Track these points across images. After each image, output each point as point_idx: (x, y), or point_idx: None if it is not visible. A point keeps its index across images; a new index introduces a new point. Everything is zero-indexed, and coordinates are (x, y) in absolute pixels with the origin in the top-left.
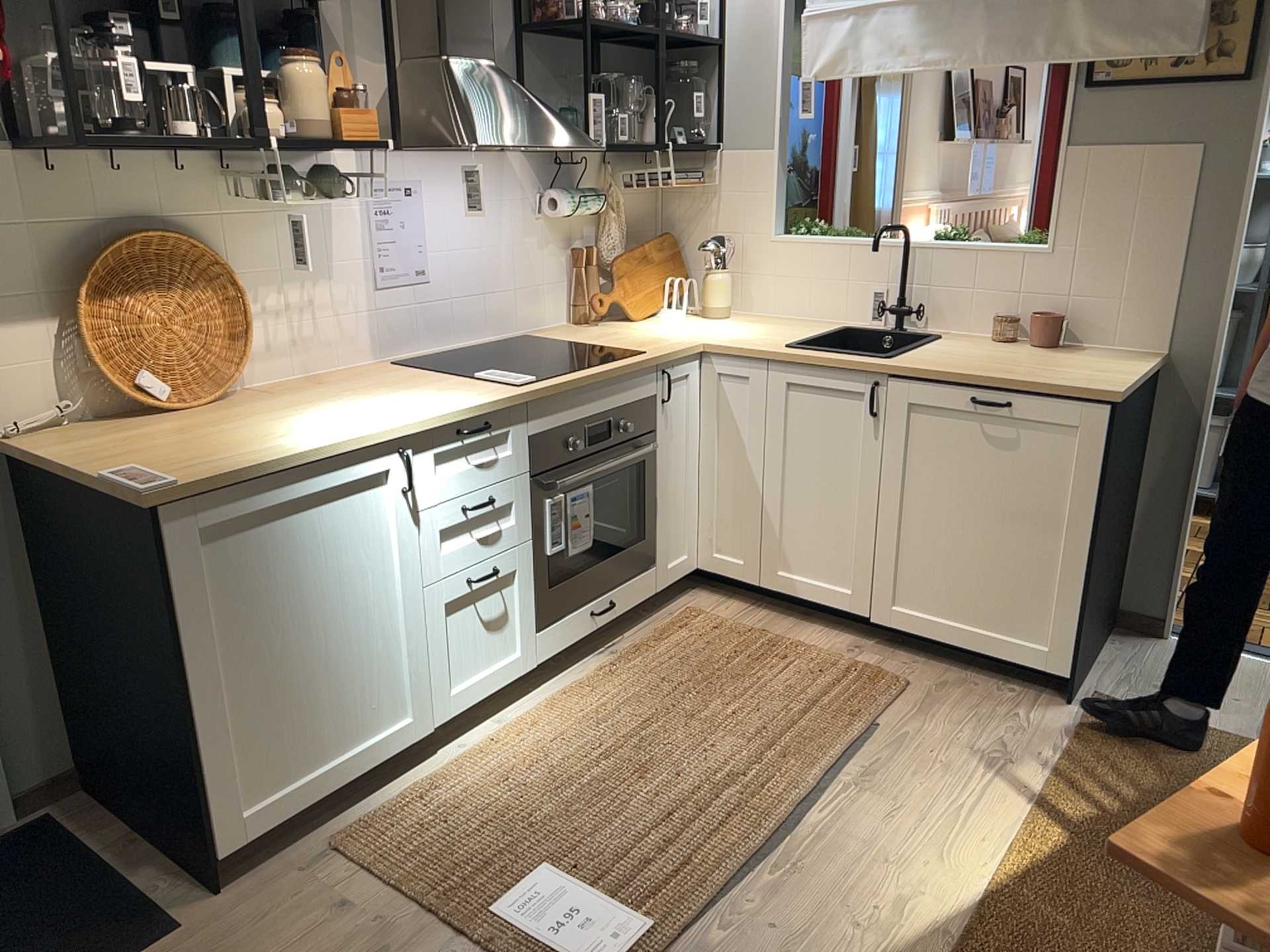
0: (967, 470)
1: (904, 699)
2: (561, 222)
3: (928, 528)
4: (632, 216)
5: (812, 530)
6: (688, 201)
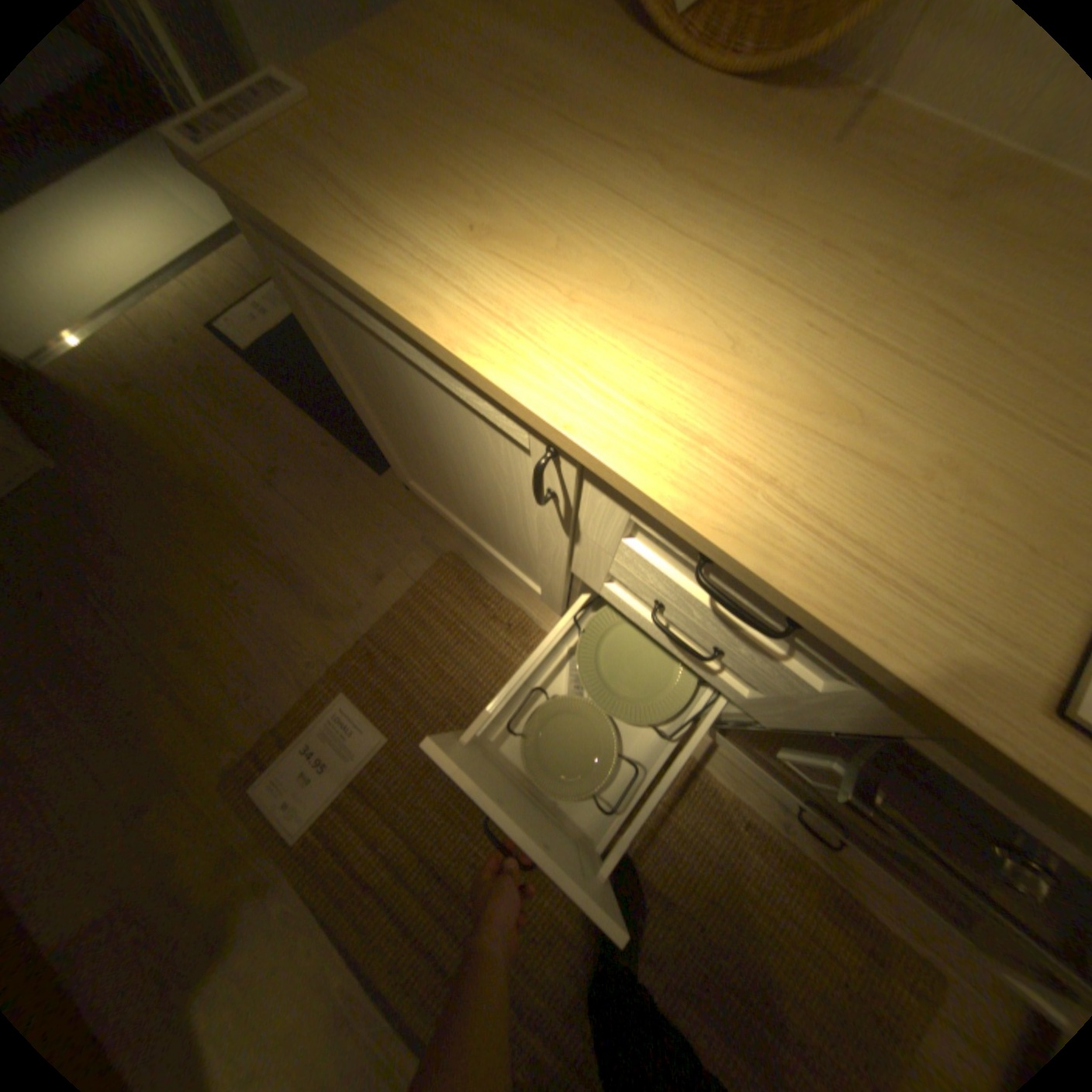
0: None
1: None
2: None
3: None
4: None
5: None
6: None
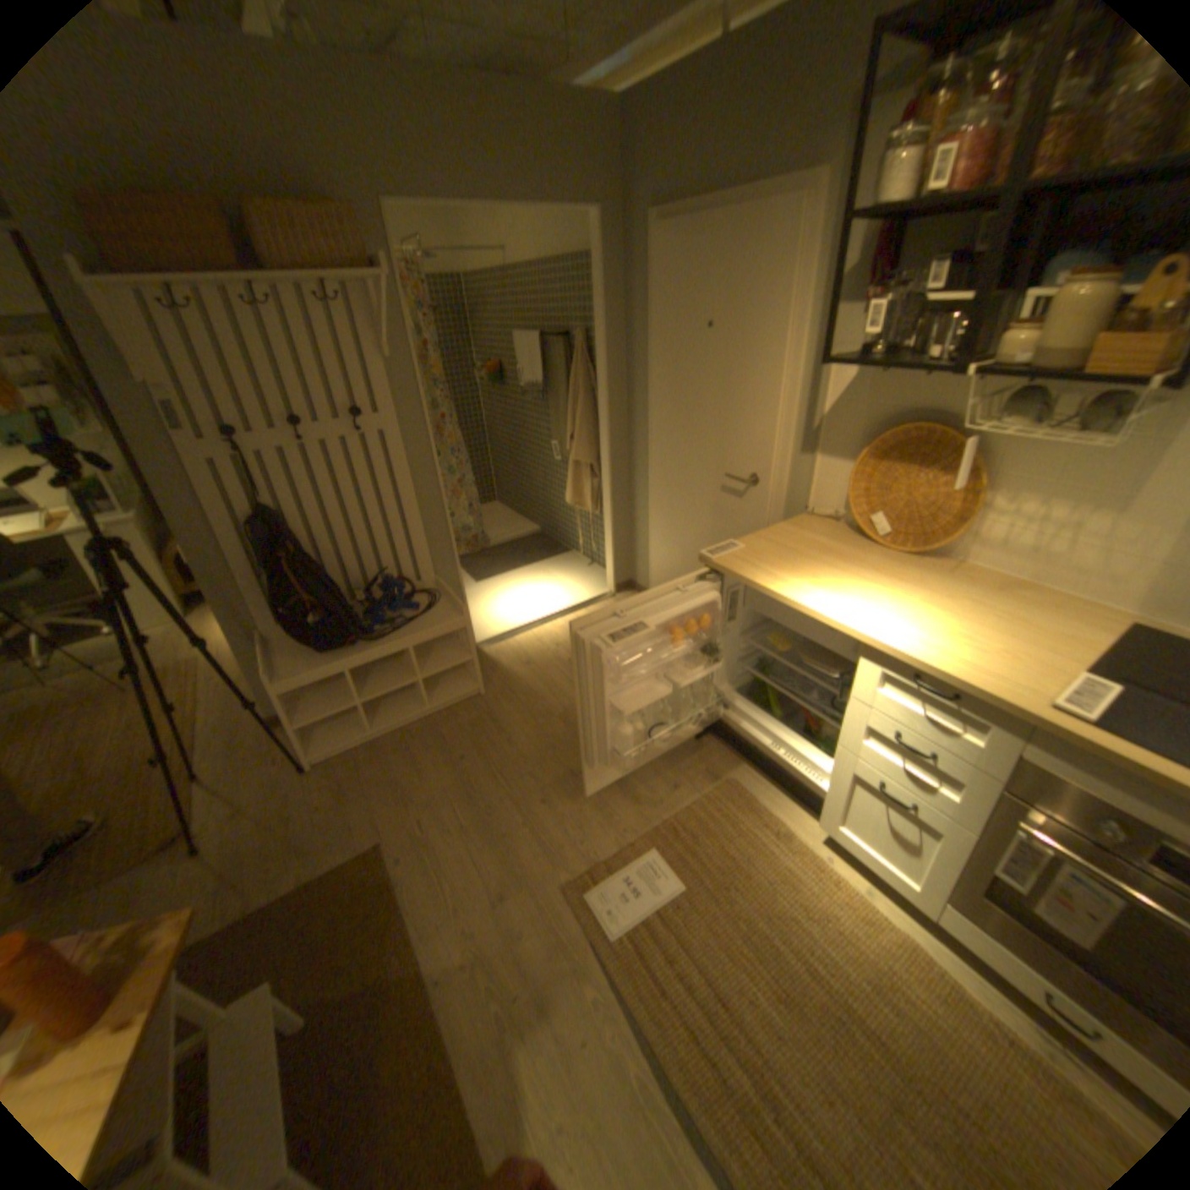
0: None
1: None
2: None
3: None
4: None
5: None
6: None
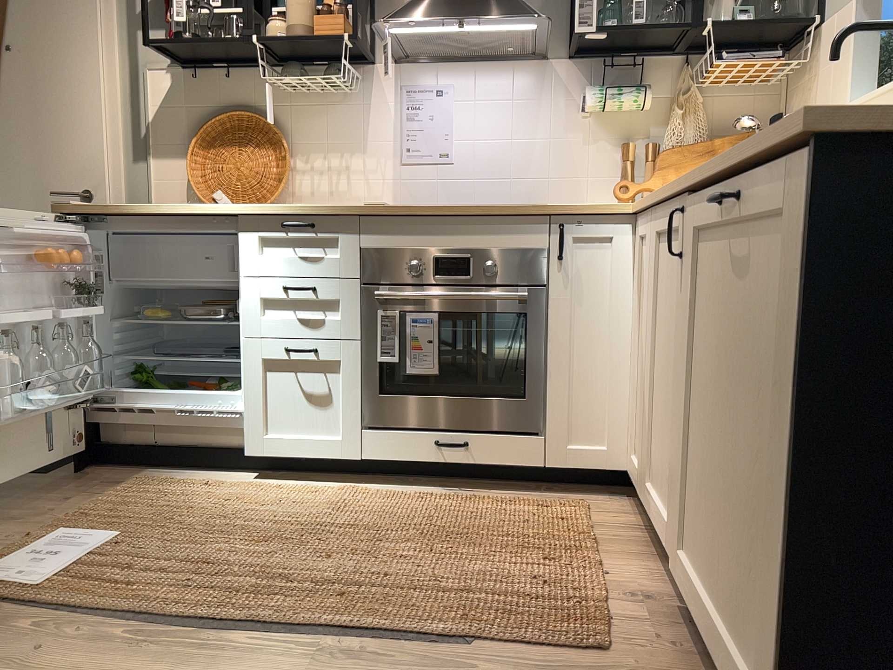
0: (729, 331)
1: (557, 654)
2: (614, 122)
3: (708, 431)
4: (727, 120)
5: (665, 430)
6: (795, 97)
